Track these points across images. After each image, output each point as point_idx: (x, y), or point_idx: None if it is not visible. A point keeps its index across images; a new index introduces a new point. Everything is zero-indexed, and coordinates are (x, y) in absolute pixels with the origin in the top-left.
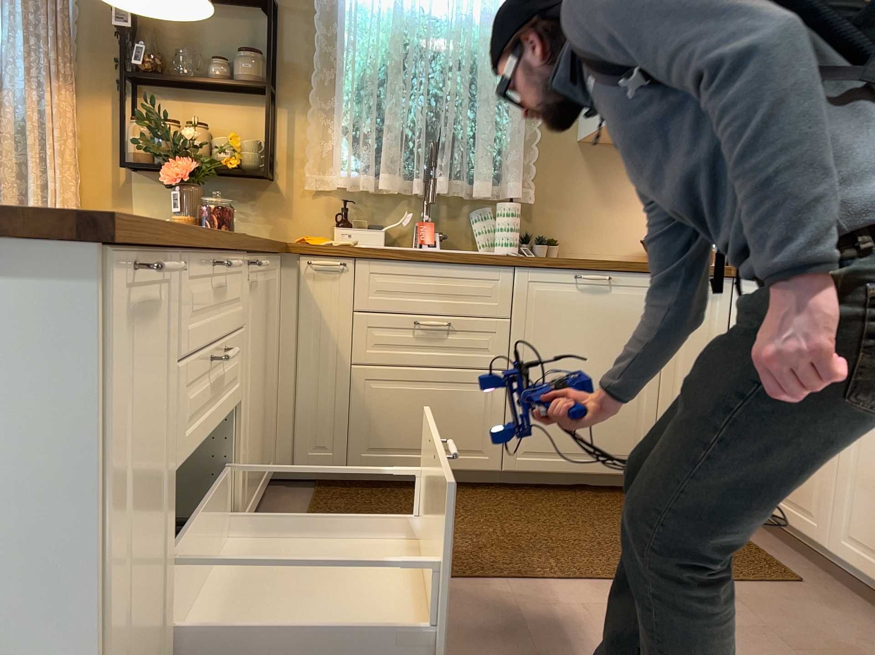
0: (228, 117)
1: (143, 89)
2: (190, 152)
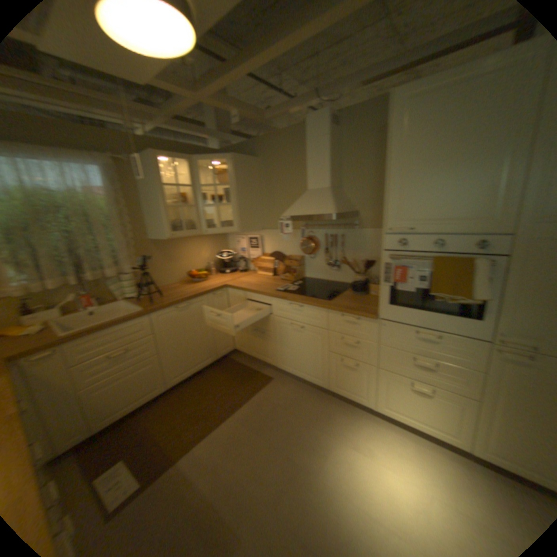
0: None
1: None
2: None
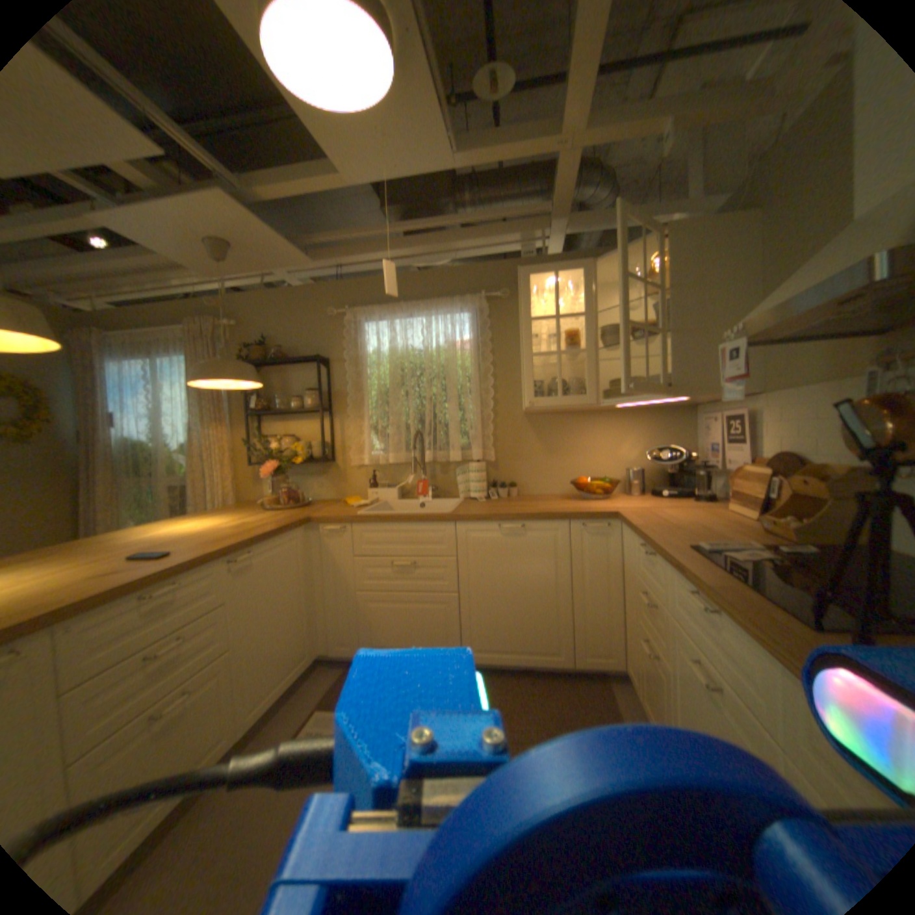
0: (306, 427)
1: (261, 417)
2: (277, 455)
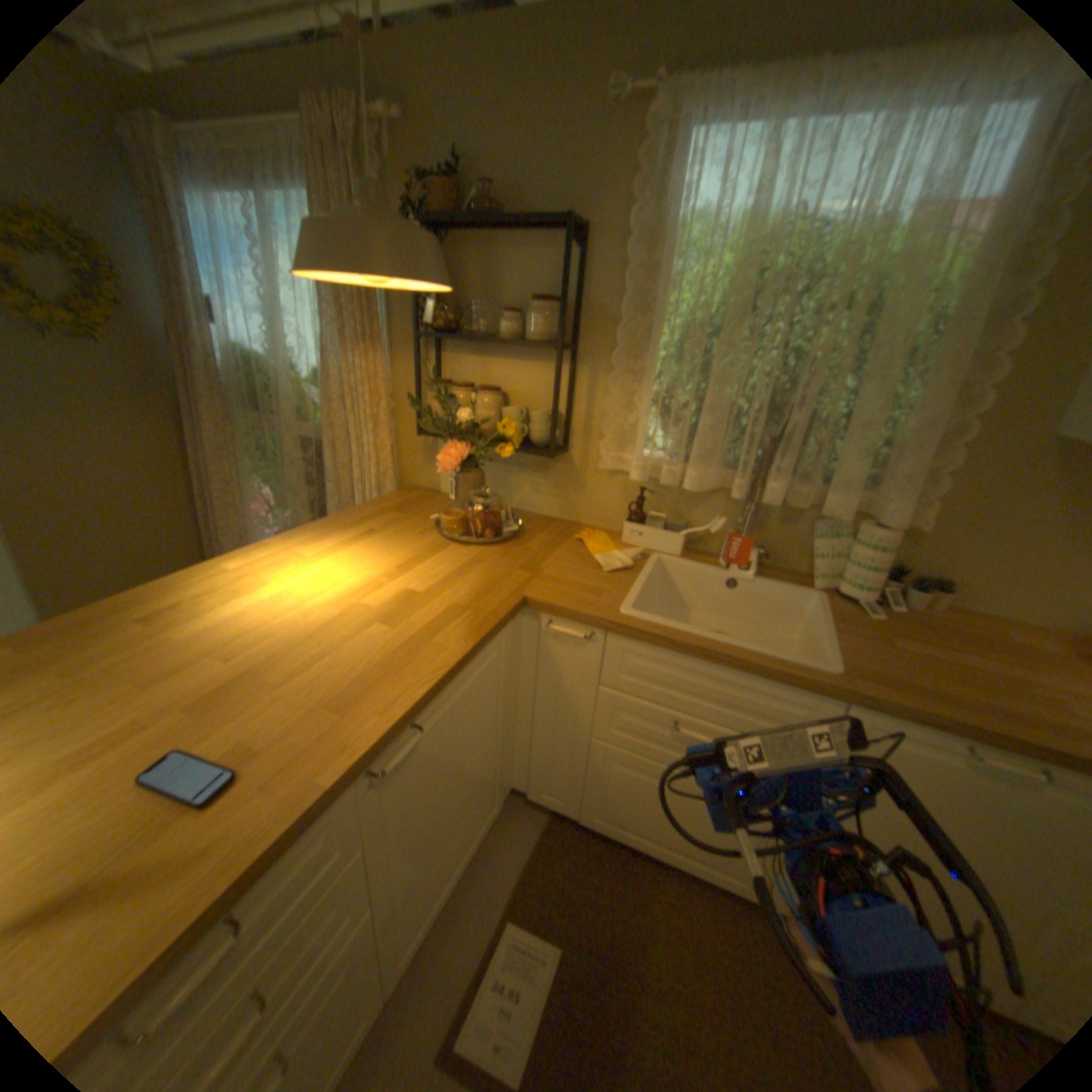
0: (524, 376)
1: (443, 342)
2: (468, 433)
